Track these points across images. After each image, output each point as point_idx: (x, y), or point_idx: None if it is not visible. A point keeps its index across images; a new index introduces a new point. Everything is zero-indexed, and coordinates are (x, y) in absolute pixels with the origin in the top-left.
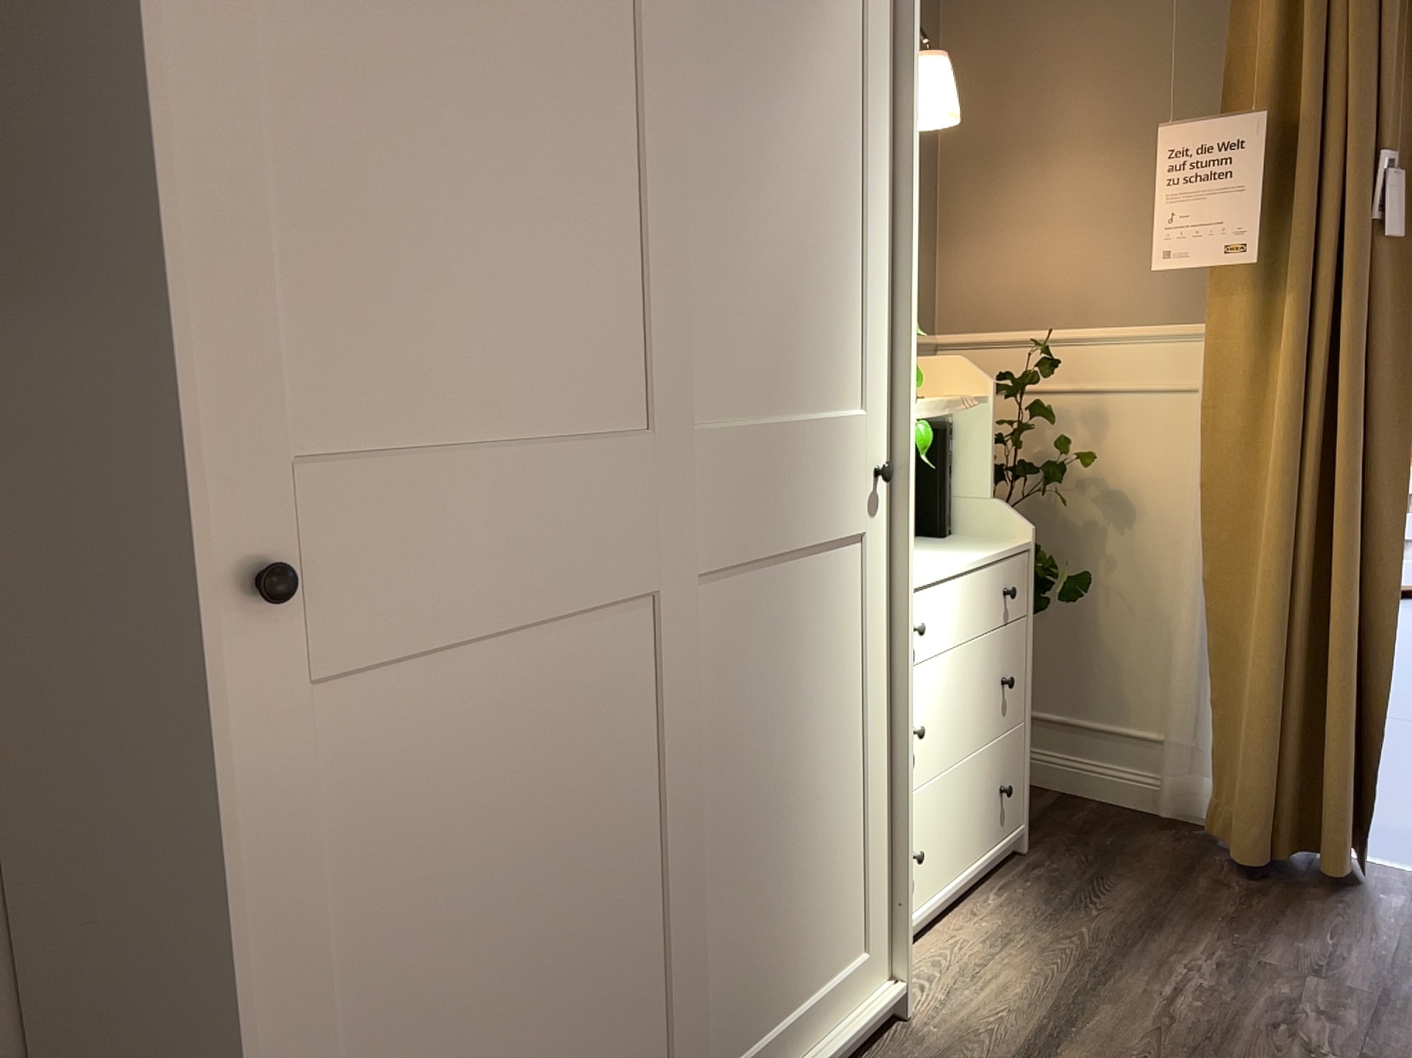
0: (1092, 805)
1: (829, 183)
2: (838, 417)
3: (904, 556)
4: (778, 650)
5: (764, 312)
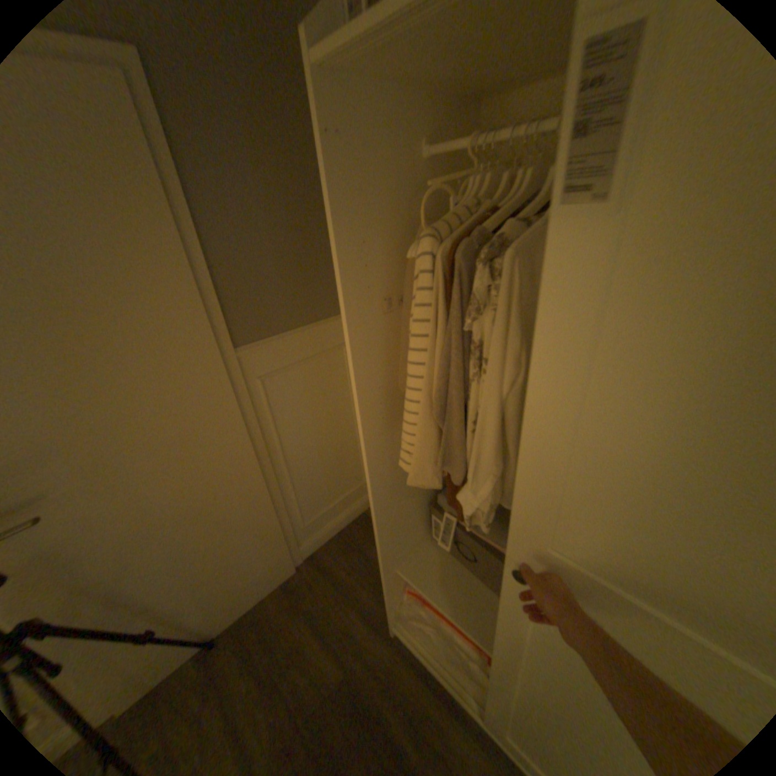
0: None
1: None
2: None
3: None
4: None
5: None
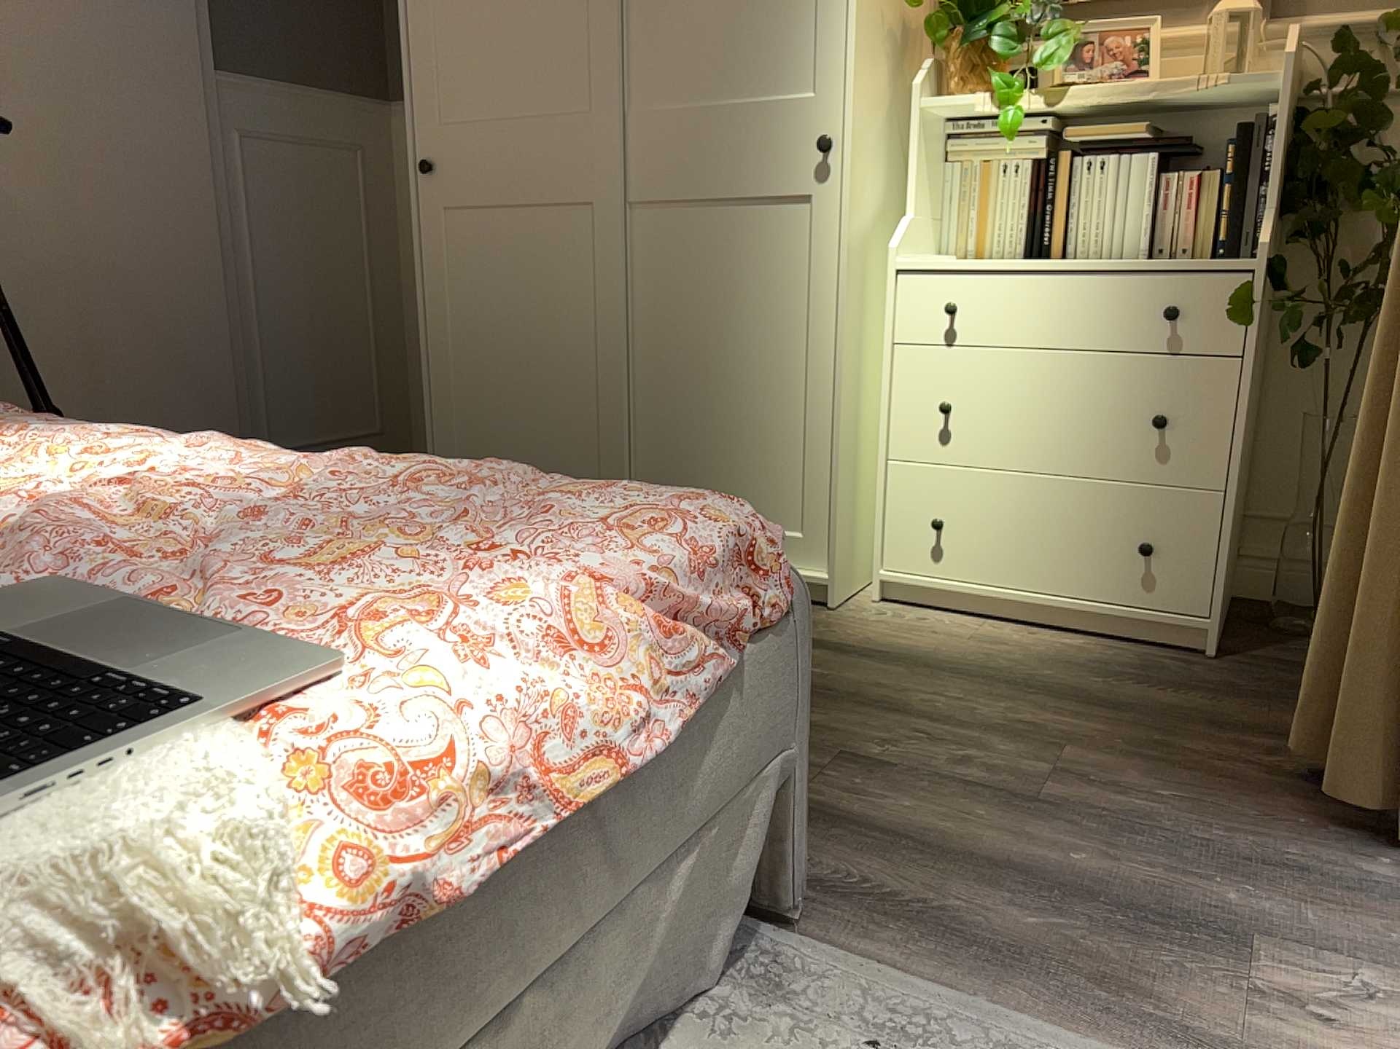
0: None
1: None
2: (780, 97)
3: (846, 220)
4: (709, 269)
5: (700, 26)
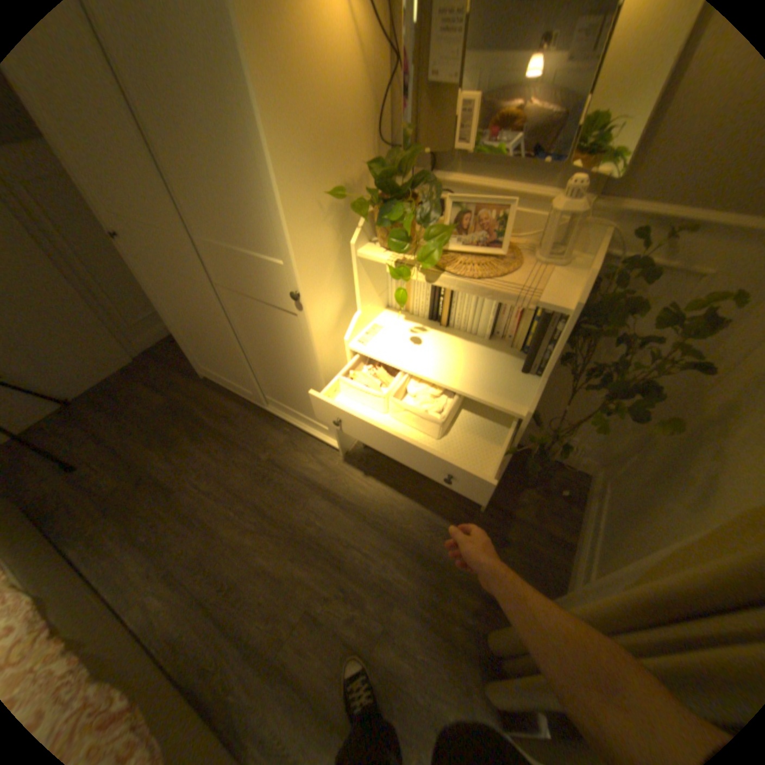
0: (559, 566)
1: (221, 119)
2: (267, 258)
3: (314, 337)
4: (262, 326)
5: (209, 196)
